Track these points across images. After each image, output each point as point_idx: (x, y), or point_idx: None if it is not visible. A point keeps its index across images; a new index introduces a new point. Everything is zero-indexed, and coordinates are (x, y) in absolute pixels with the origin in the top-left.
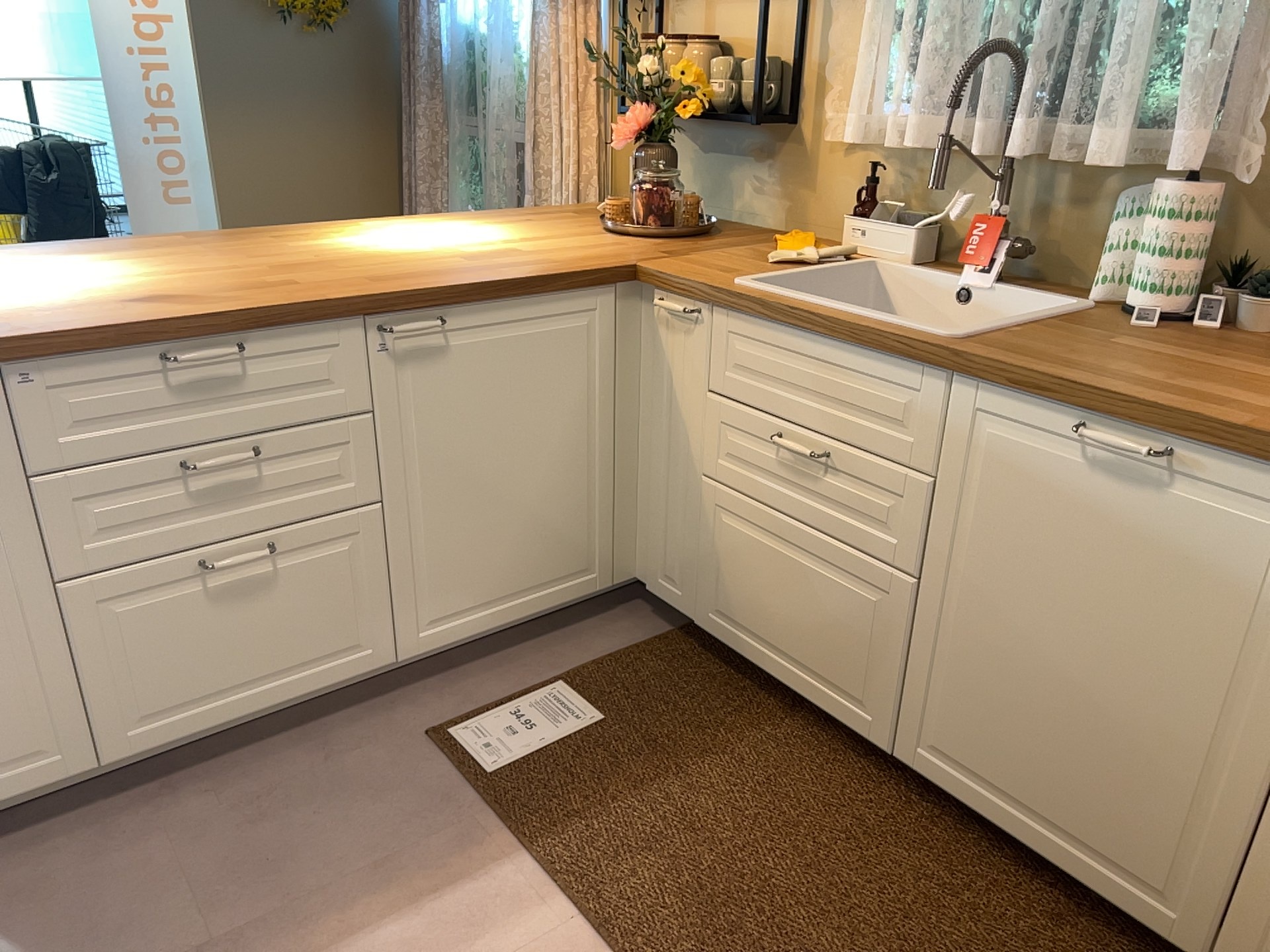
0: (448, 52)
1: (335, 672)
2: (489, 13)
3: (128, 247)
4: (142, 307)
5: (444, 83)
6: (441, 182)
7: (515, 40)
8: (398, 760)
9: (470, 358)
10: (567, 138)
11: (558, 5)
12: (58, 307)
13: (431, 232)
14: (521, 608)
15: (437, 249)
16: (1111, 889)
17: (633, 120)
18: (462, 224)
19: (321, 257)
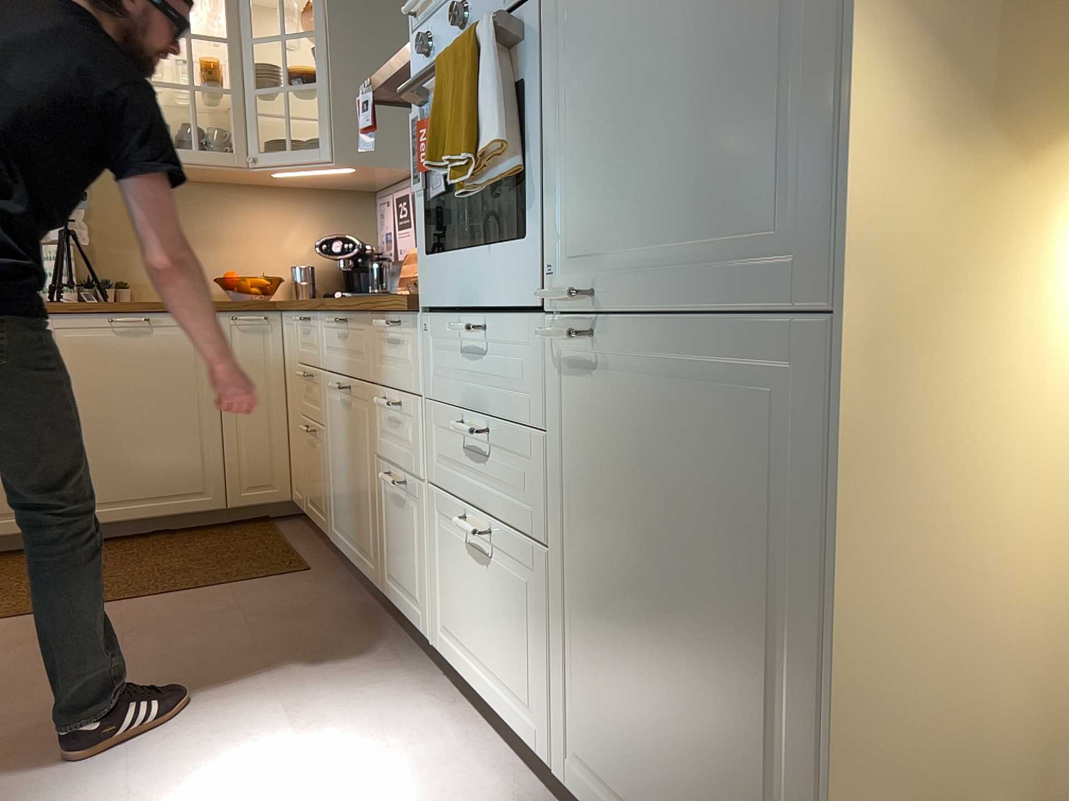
0: None
1: None
2: None
3: None
4: None
5: None
6: None
7: None
8: None
9: None
10: None
11: None
12: None
13: None
14: None
15: None
16: (184, 506)
17: None
18: None
19: None
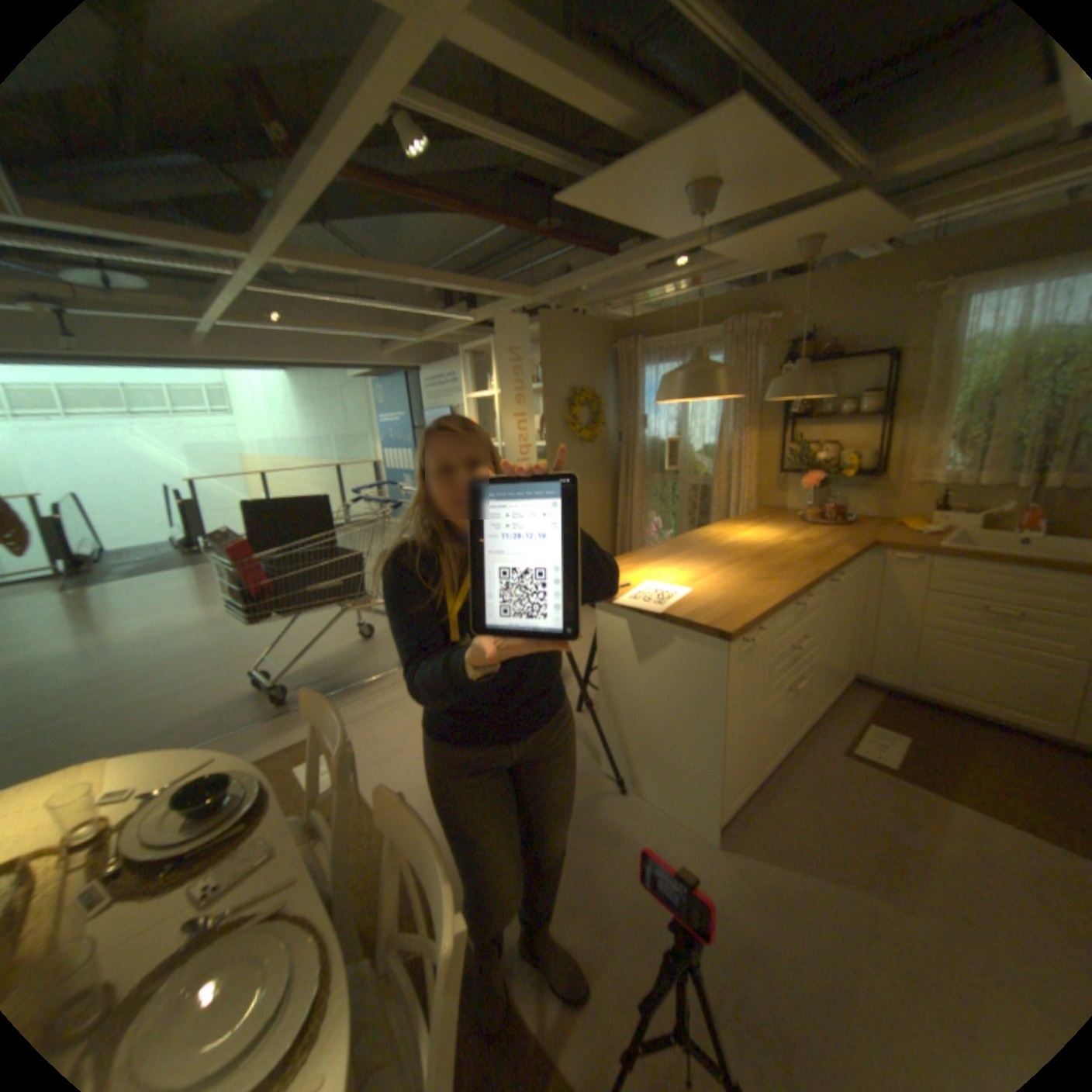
0: (644, 447)
1: (803, 732)
2: (675, 431)
3: (661, 553)
4: (772, 583)
5: (643, 460)
6: (640, 502)
7: (695, 442)
8: (849, 769)
9: (843, 587)
10: (737, 482)
11: (736, 429)
12: (741, 587)
13: (748, 532)
14: (838, 693)
15: (779, 541)
16: None
17: (817, 477)
18: (745, 526)
19: (750, 550)
